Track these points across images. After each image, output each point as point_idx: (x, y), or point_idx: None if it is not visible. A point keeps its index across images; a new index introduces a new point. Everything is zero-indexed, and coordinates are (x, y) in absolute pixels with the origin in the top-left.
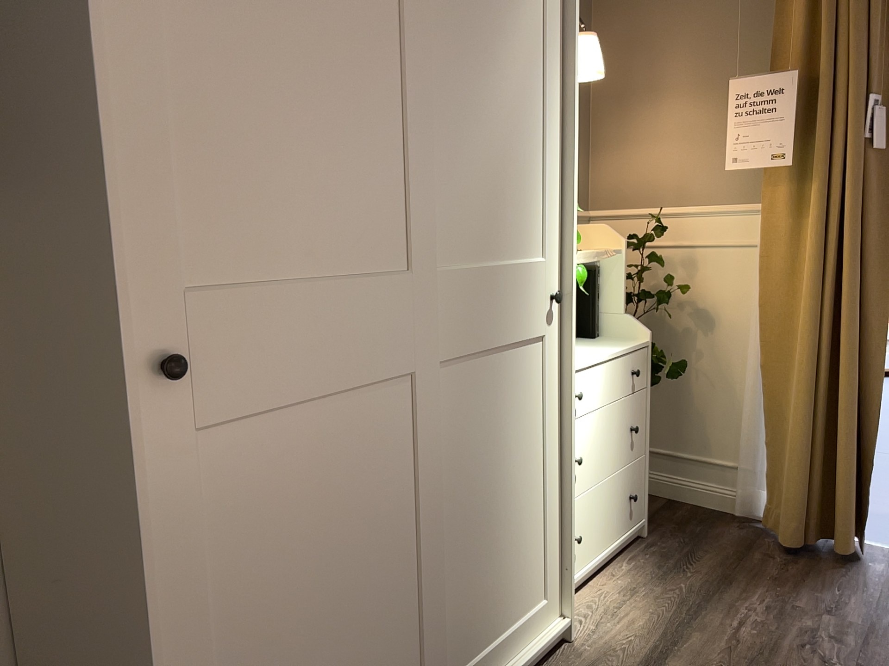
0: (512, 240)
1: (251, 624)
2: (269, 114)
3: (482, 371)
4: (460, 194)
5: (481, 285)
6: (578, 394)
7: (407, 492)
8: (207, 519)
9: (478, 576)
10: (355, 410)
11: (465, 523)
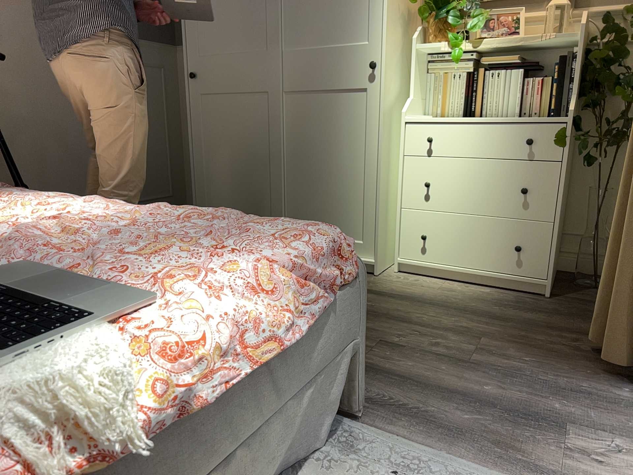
0: (341, 32)
1: (210, 157)
2: (215, 1)
3: (315, 100)
4: (302, 13)
5: (313, 57)
6: (428, 139)
7: (263, 140)
8: (199, 120)
9: (310, 201)
10: (242, 101)
11: (303, 171)
